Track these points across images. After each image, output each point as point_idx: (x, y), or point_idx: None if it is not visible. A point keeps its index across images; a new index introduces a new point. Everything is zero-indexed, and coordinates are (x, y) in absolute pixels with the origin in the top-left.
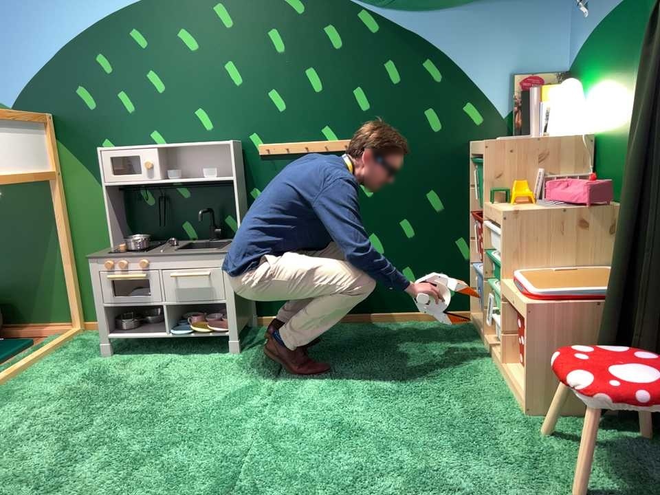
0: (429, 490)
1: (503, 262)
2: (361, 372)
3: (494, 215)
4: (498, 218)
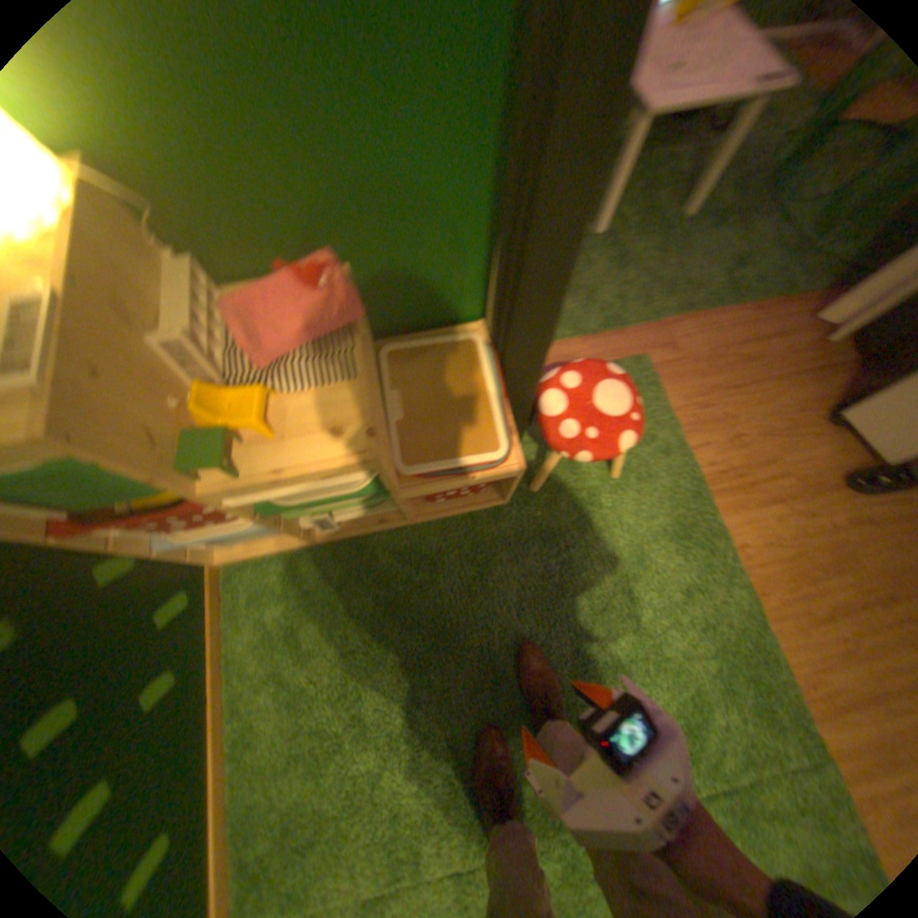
0: (647, 589)
1: (394, 484)
2: (431, 717)
3: (303, 475)
4: (343, 468)
